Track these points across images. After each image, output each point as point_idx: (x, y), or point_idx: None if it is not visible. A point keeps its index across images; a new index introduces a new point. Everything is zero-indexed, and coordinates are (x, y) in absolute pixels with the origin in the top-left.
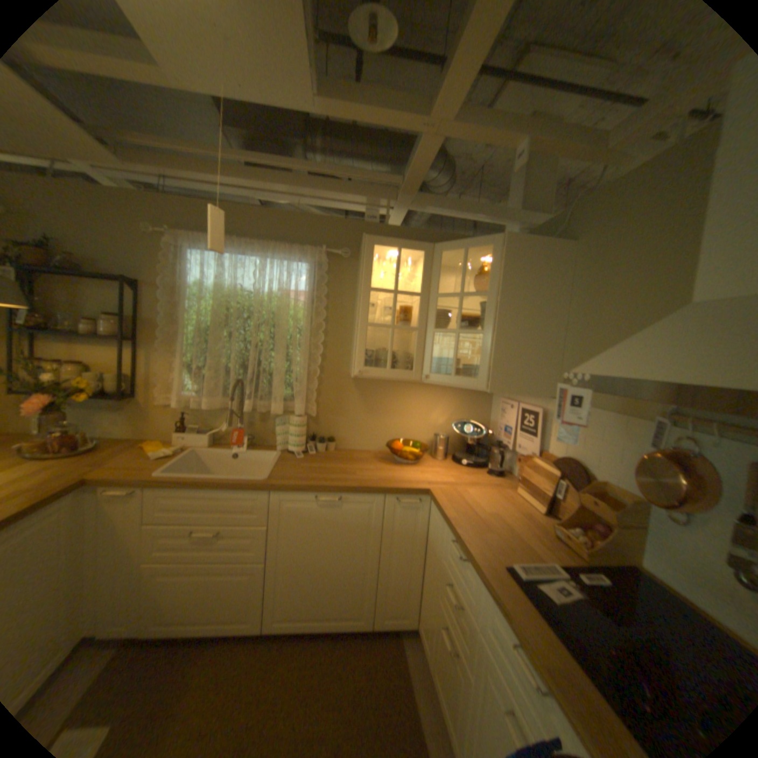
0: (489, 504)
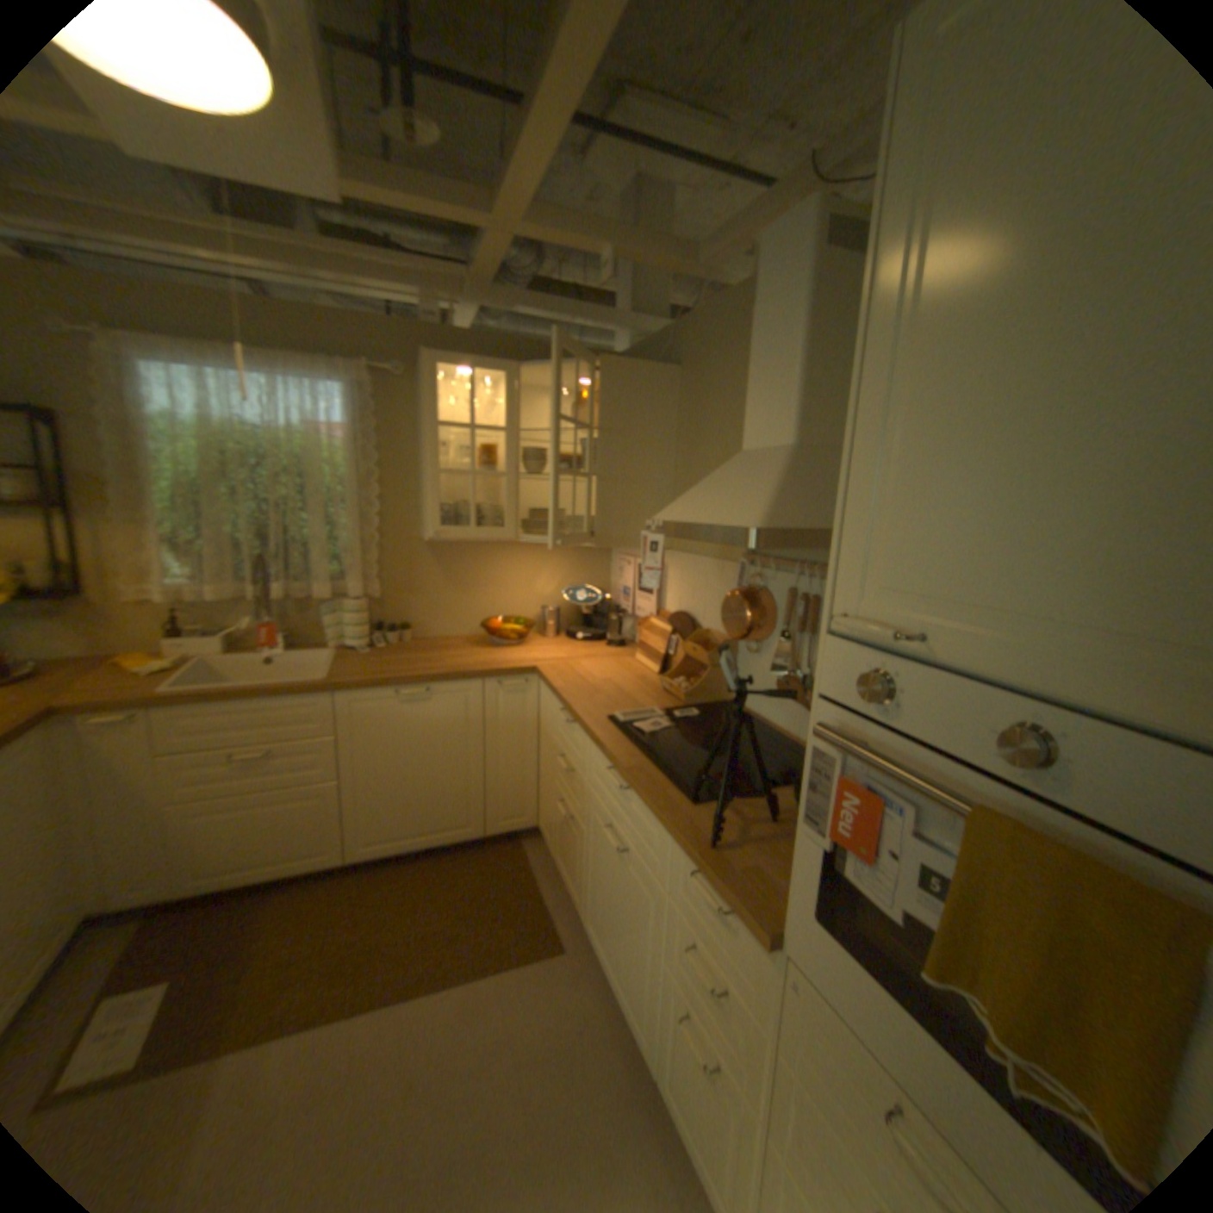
0: (602, 673)
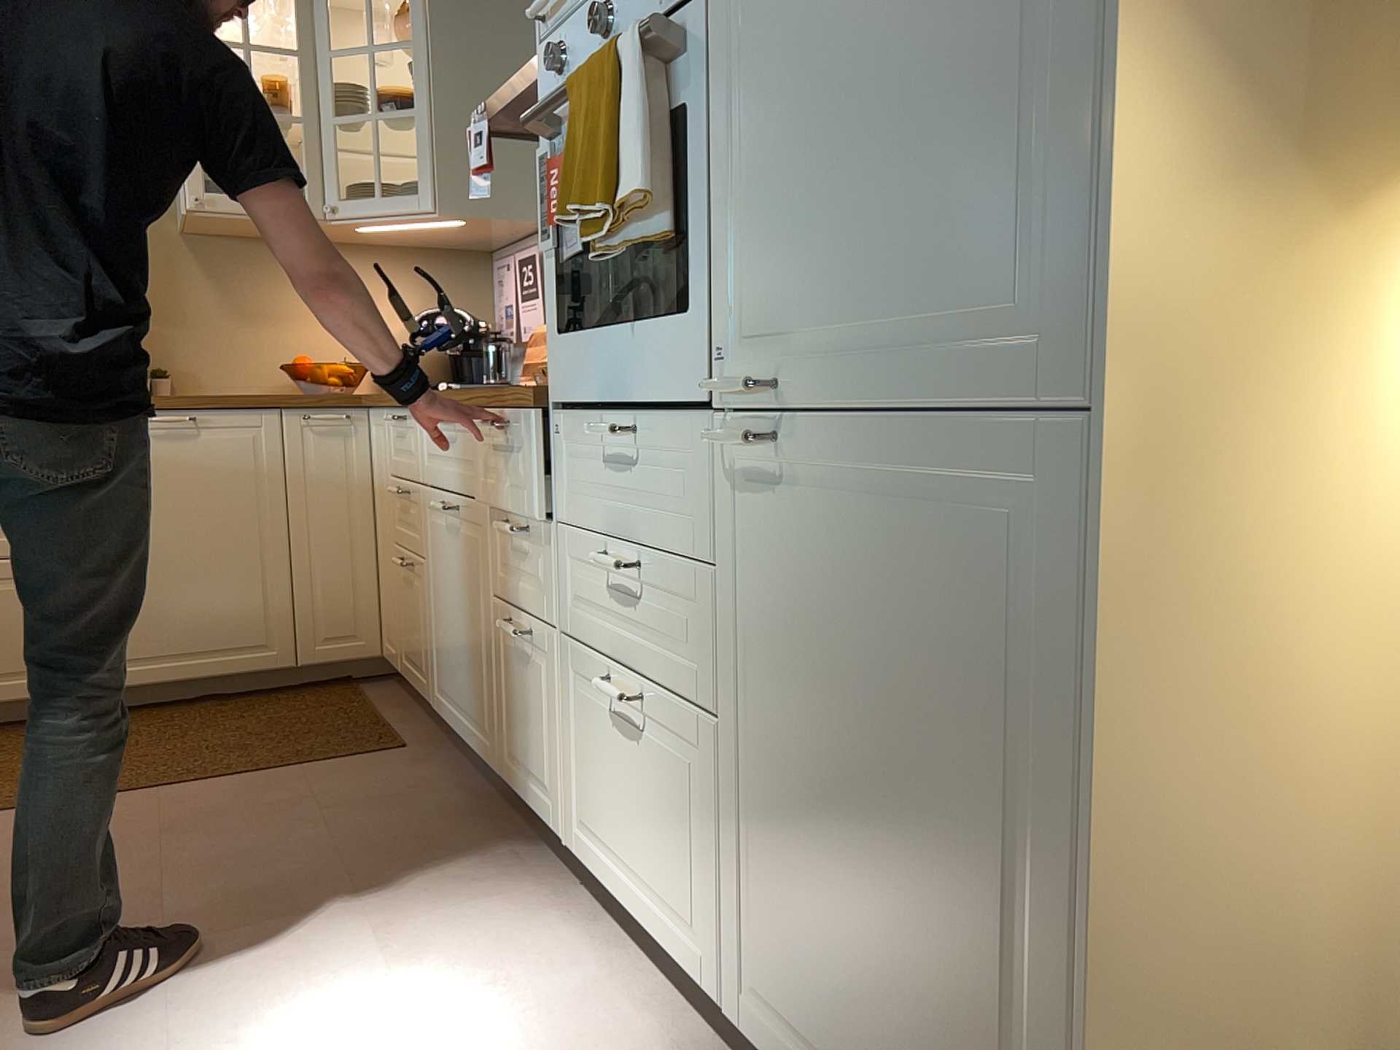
0: None
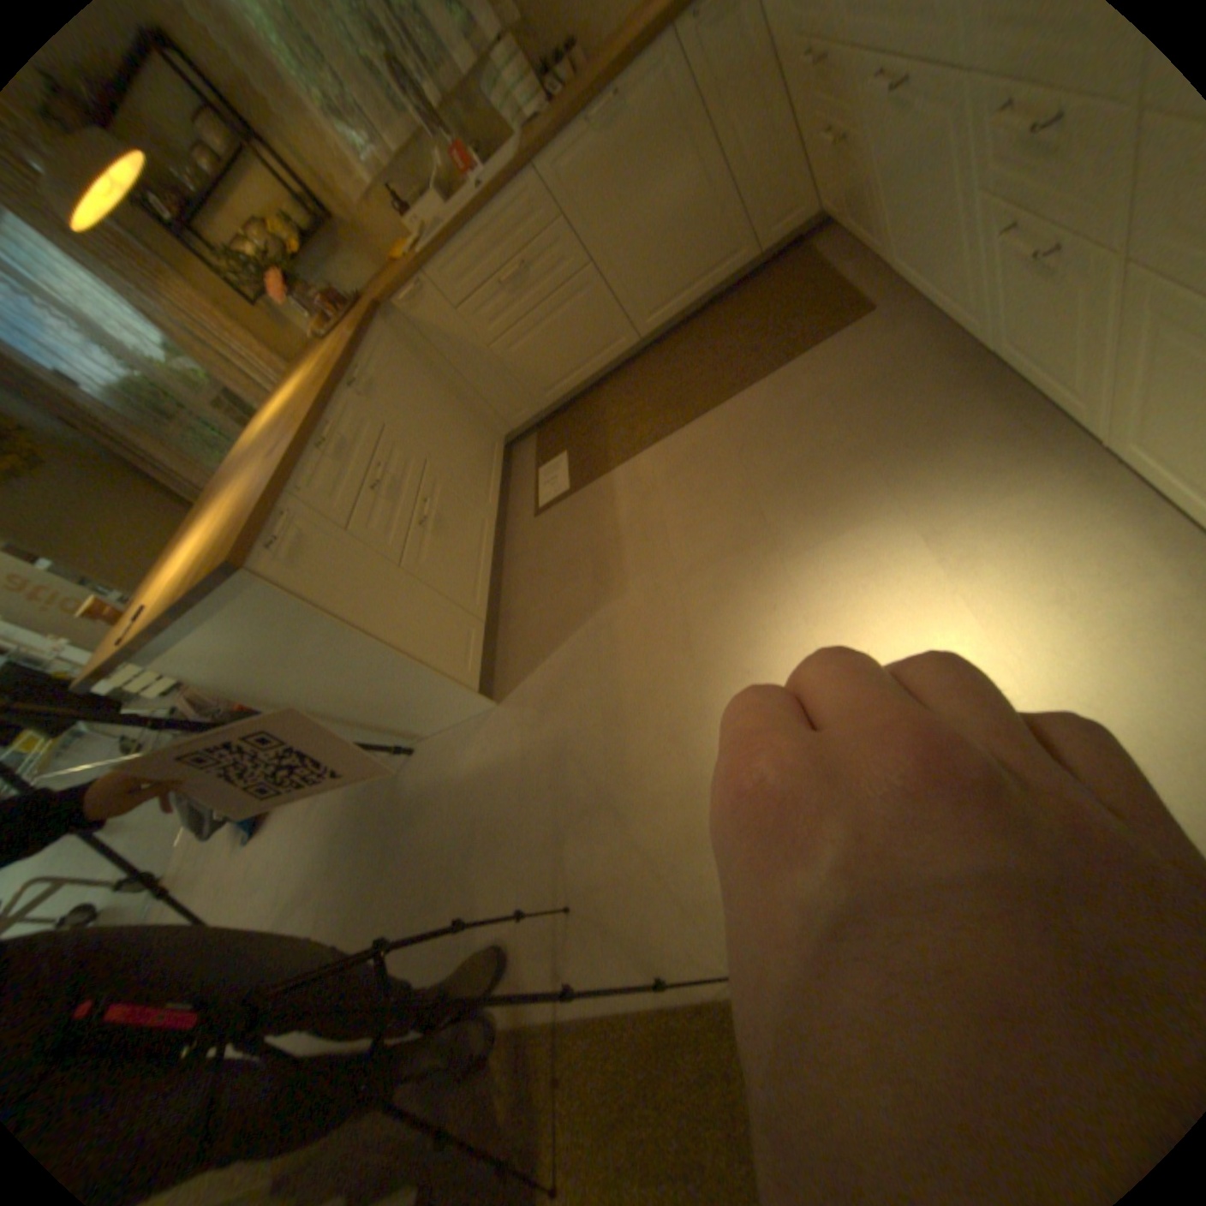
0: None
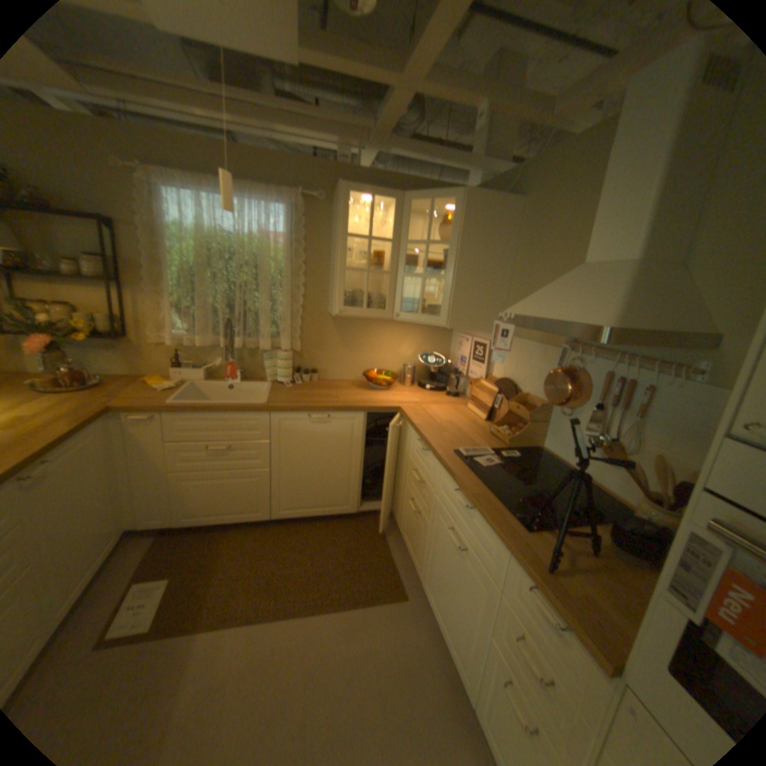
0: (445, 416)
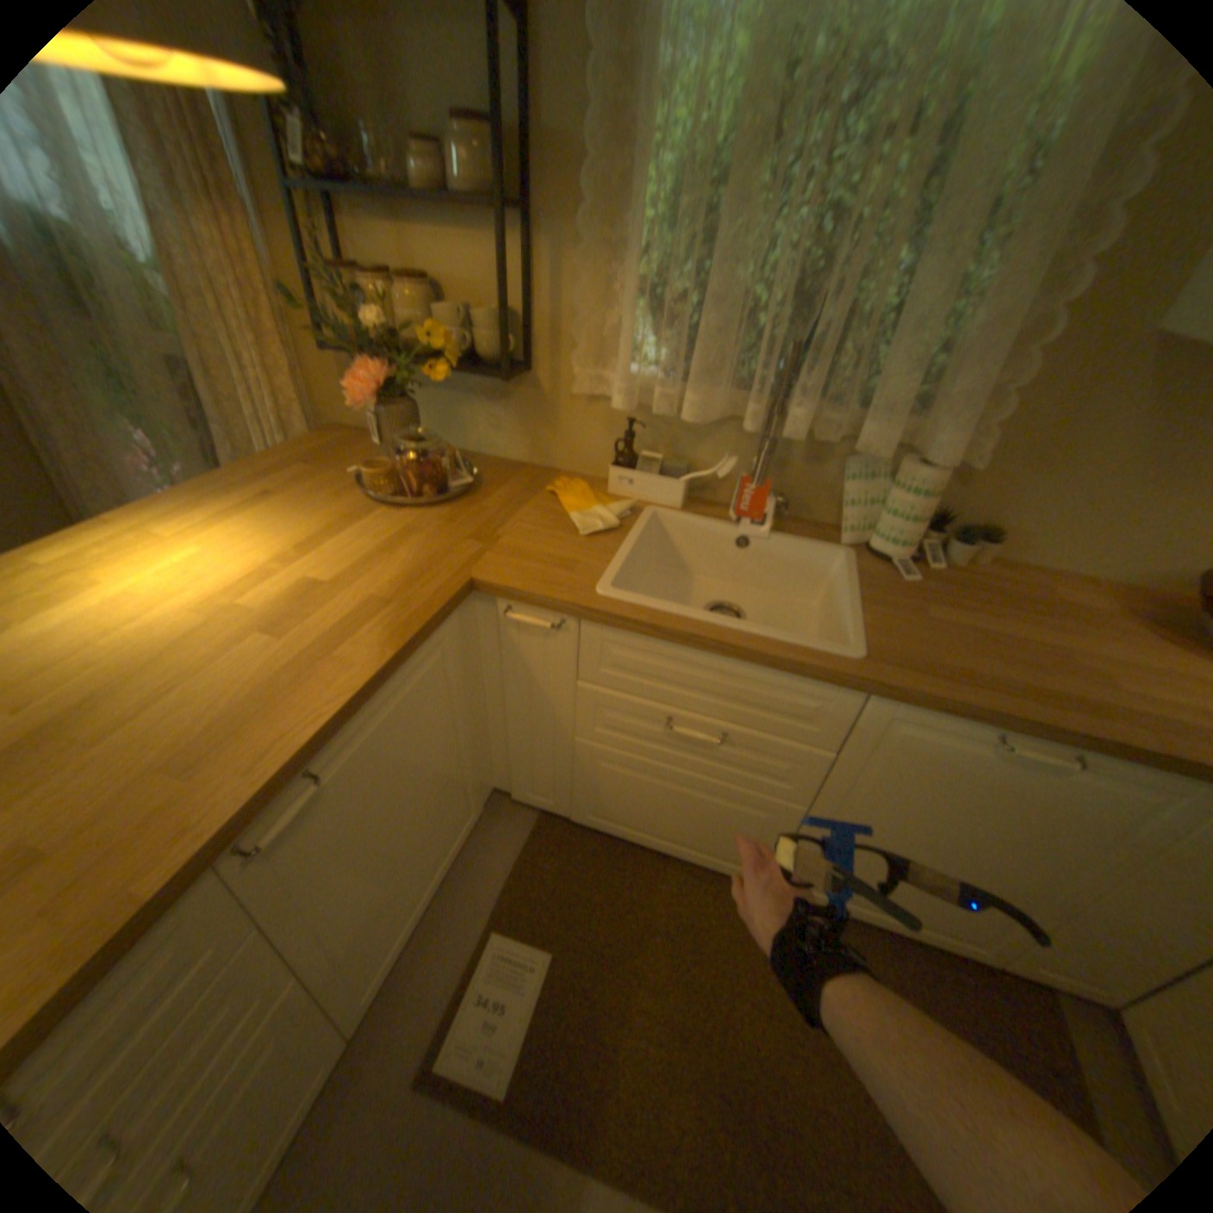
0: None
